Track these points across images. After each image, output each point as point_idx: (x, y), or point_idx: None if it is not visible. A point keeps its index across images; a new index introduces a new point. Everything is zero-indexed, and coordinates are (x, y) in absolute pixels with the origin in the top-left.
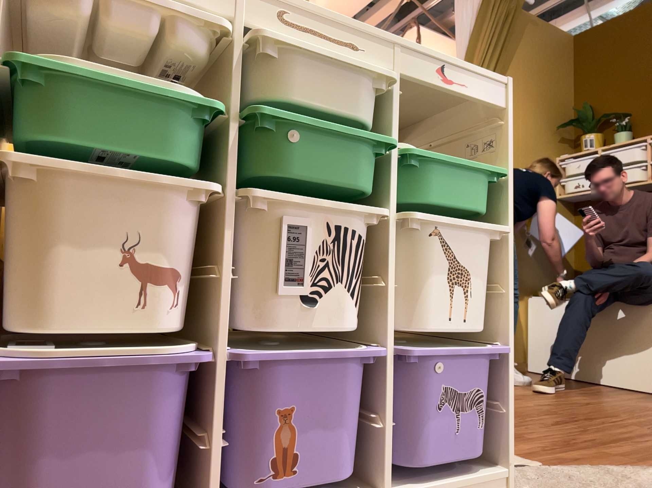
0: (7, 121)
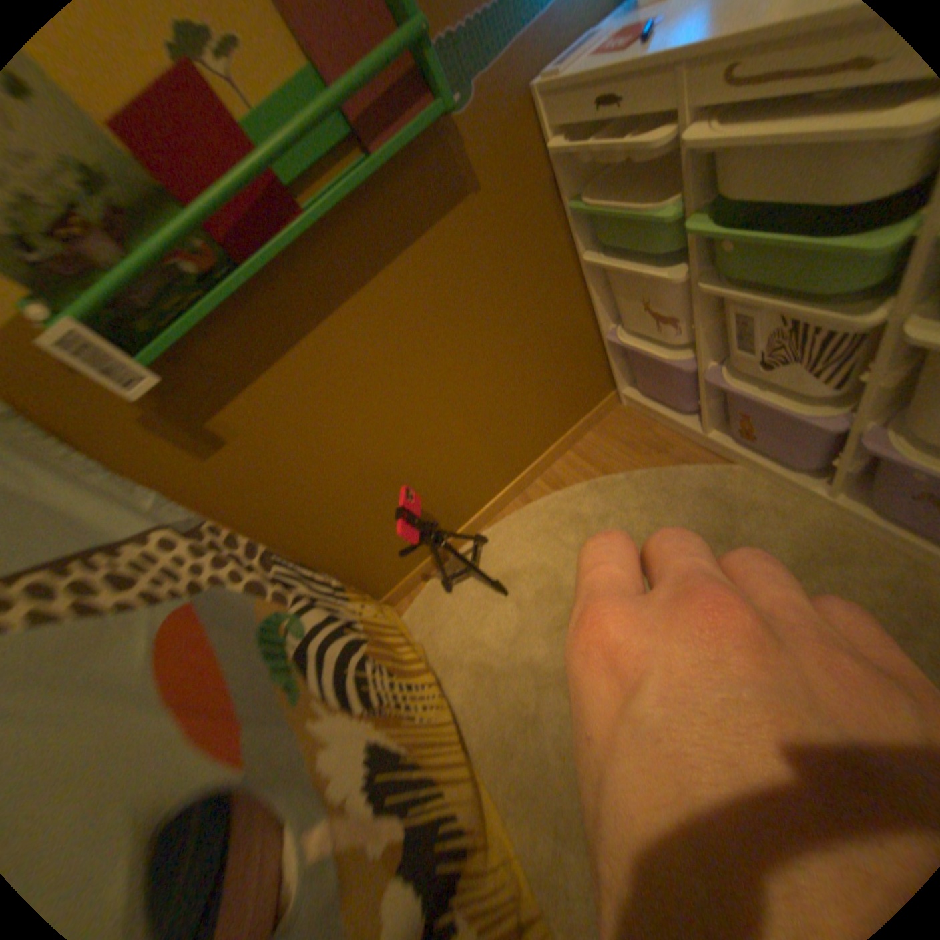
0: (591, 217)
